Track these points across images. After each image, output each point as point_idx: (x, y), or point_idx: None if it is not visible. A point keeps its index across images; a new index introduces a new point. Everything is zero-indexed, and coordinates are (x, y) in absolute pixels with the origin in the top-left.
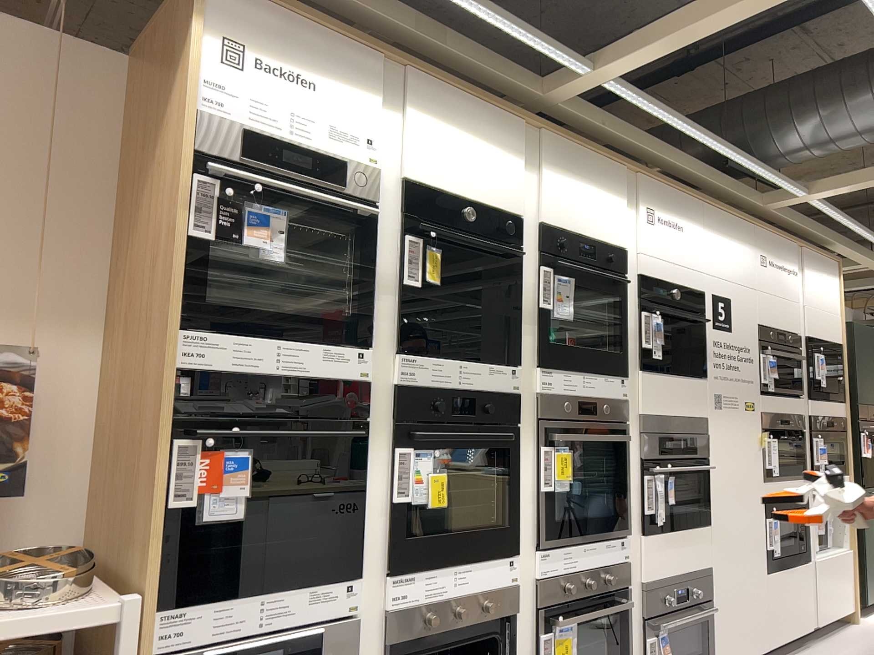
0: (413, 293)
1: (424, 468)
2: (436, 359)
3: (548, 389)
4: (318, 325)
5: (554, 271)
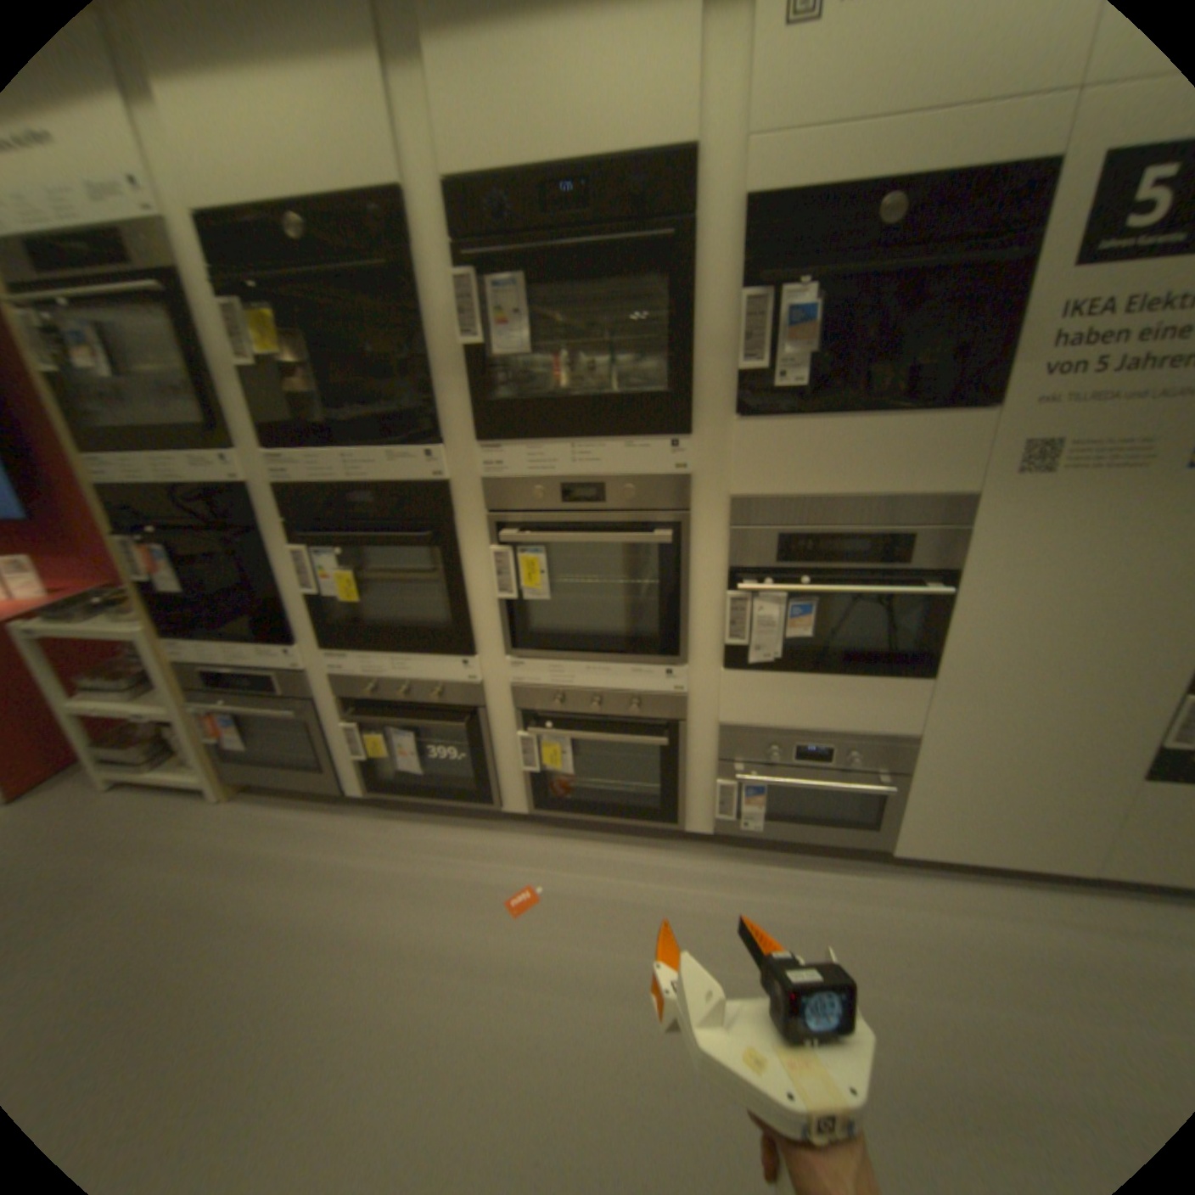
0: (251, 373)
1: (323, 572)
2: (303, 453)
3: (505, 474)
4: (162, 435)
5: (481, 265)
